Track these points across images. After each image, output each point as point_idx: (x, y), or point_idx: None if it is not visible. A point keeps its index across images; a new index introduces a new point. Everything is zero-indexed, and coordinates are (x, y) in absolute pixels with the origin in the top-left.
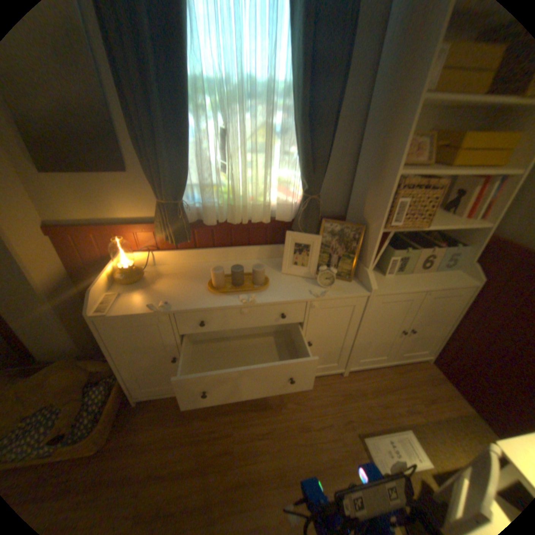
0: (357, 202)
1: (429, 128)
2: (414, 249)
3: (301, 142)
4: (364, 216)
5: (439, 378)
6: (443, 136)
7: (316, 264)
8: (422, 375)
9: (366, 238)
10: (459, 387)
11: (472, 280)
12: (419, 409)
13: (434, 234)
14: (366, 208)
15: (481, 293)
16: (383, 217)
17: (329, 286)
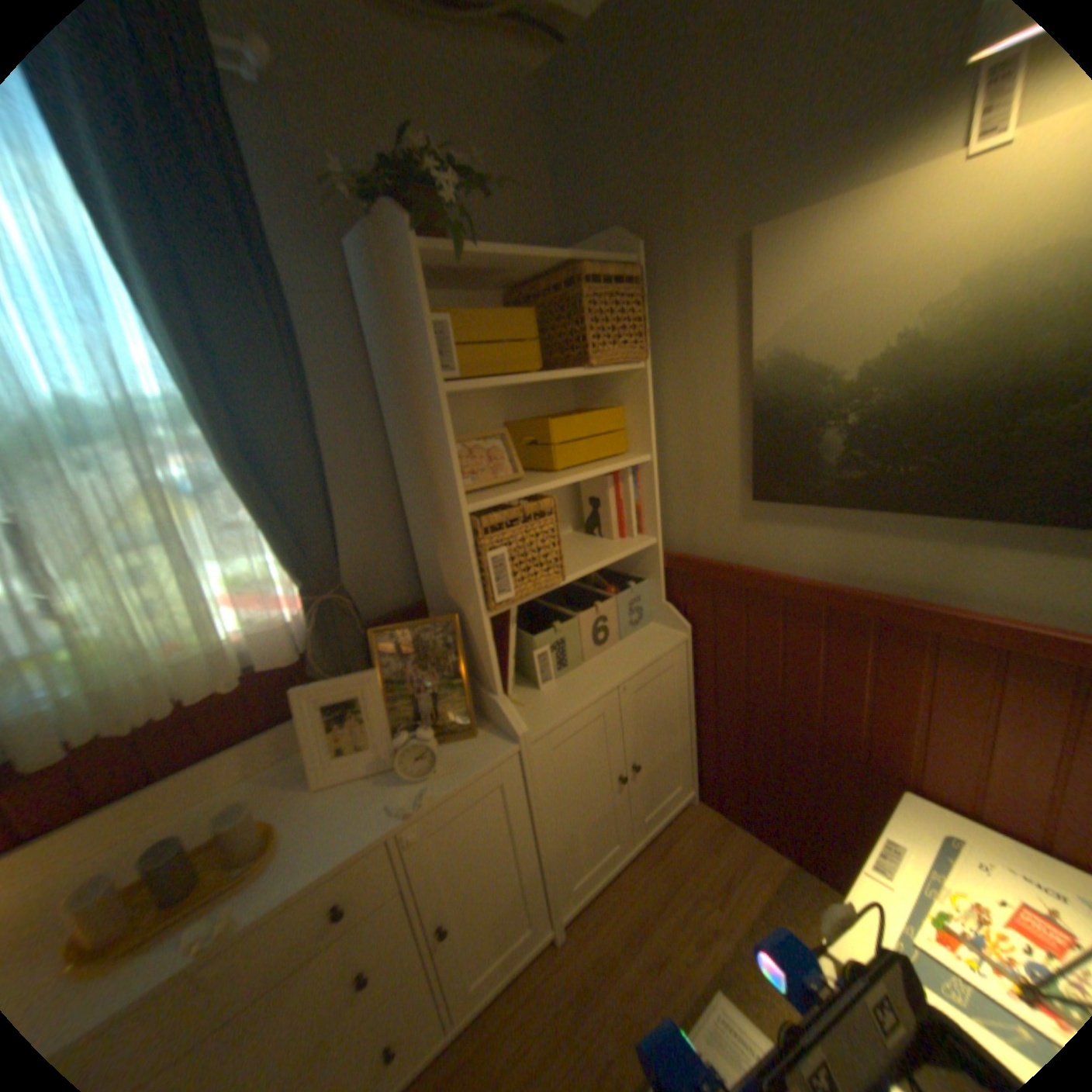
0: (432, 571)
1: (500, 421)
2: (566, 619)
3: (248, 502)
4: (452, 595)
5: (719, 828)
6: (525, 429)
7: (388, 733)
8: (691, 838)
9: (470, 634)
10: (751, 827)
11: (675, 633)
12: (713, 923)
13: (593, 576)
14: (448, 578)
15: (696, 648)
16: (478, 591)
17: (431, 771)
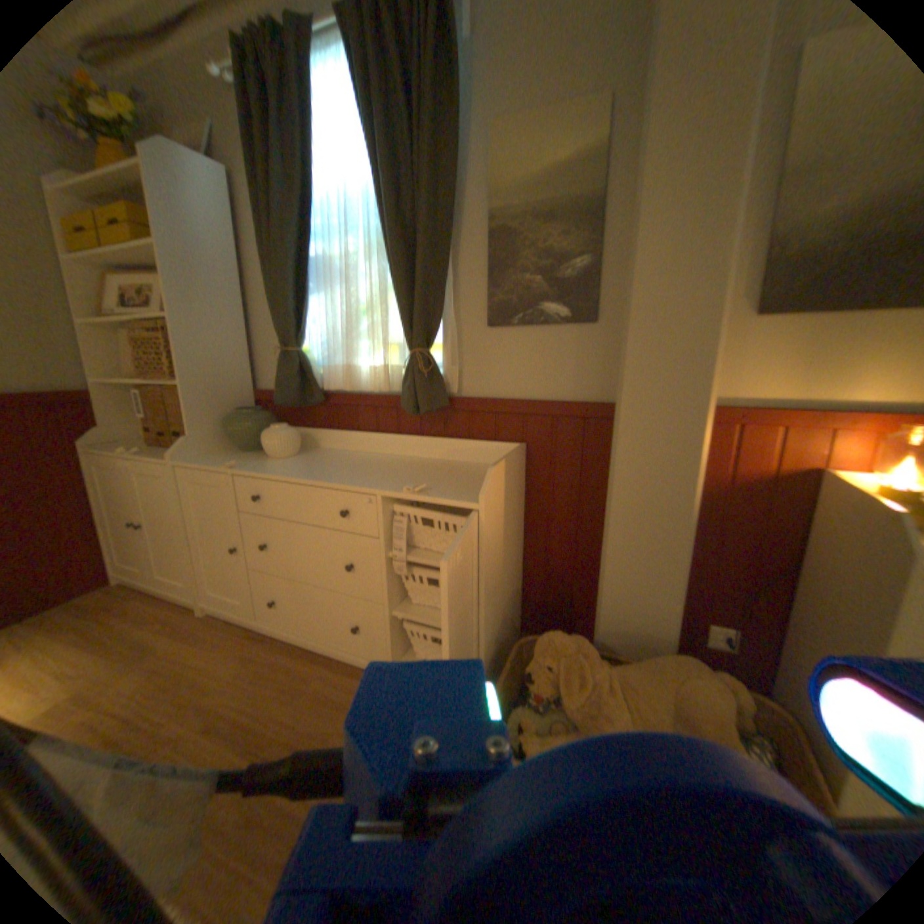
0: None
1: None
2: None
3: None
4: None
5: None
6: None
7: None
8: None
9: None
10: None
11: None
12: None
13: None
14: None
15: None
16: None
17: None
